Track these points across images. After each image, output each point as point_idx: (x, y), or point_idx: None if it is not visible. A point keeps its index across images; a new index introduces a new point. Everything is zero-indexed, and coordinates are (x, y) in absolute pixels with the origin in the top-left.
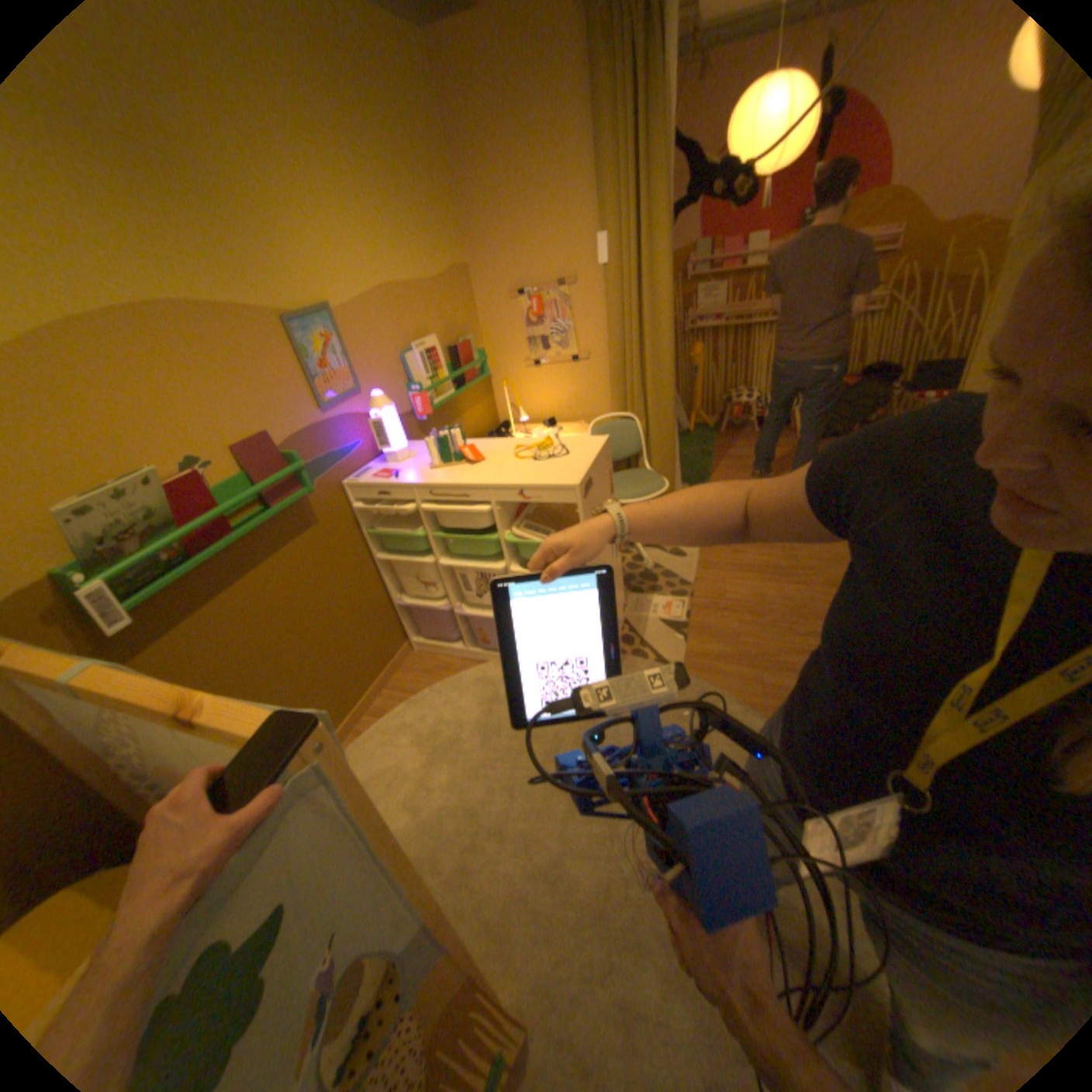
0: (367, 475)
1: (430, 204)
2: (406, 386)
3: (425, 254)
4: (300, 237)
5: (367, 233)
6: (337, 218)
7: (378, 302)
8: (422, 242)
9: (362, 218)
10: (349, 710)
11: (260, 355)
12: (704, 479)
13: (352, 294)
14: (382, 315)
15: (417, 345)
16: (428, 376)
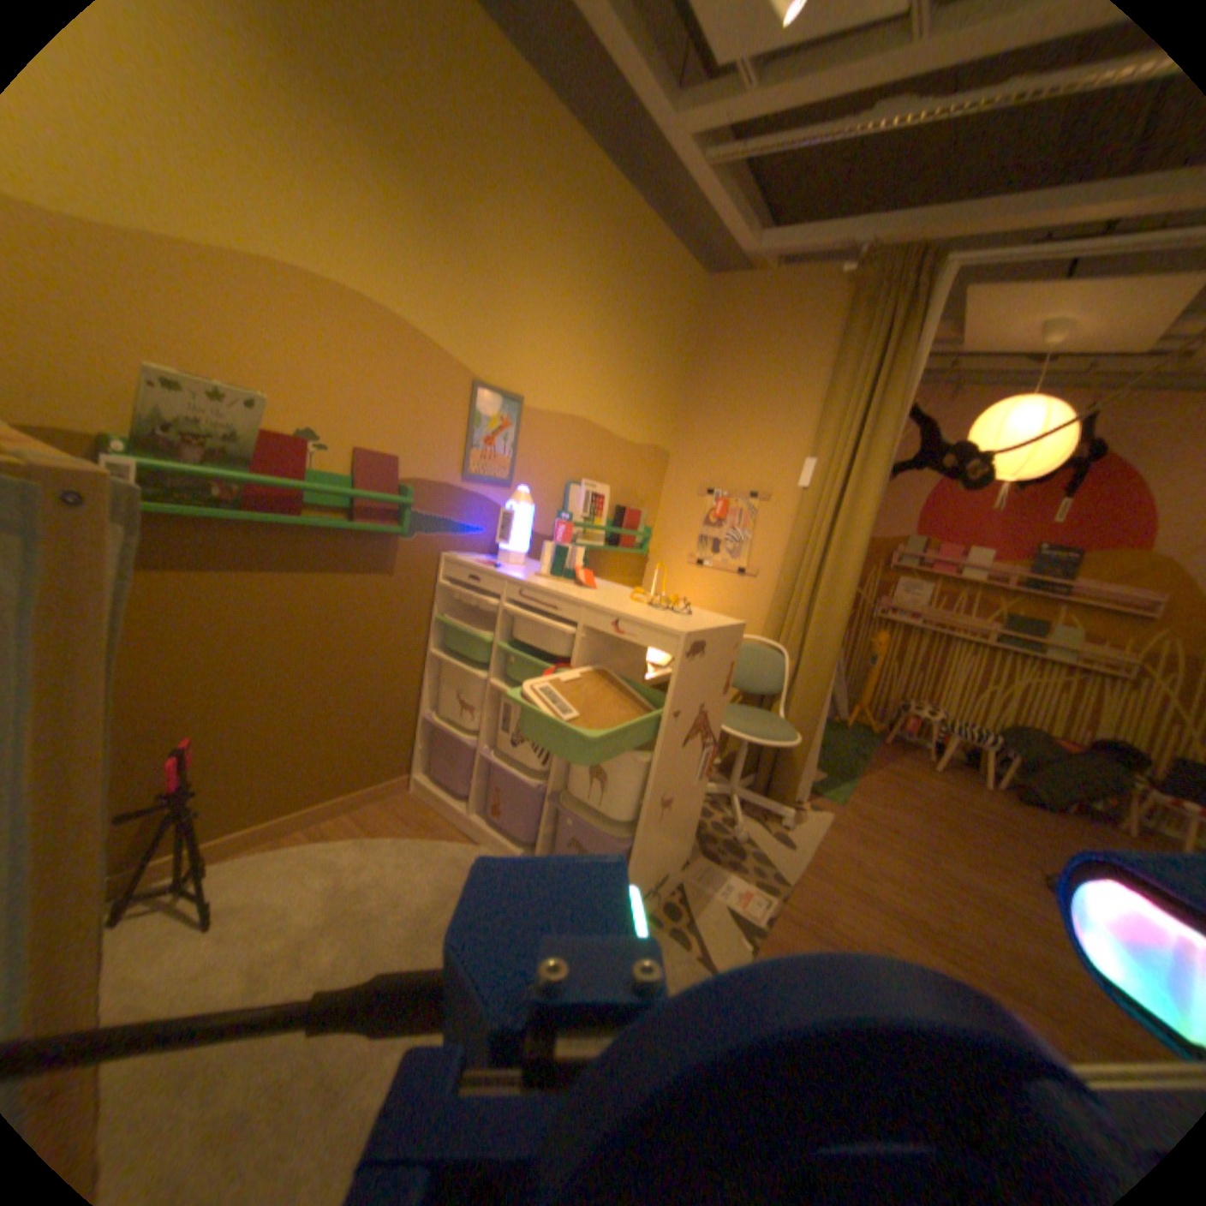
0: (471, 560)
1: (659, 389)
2: (559, 514)
3: (635, 422)
4: (530, 341)
5: (591, 374)
6: (571, 349)
7: (571, 431)
8: (637, 412)
9: (593, 362)
10: (290, 815)
11: (437, 400)
12: (851, 779)
13: (551, 409)
14: (569, 442)
15: (588, 486)
16: (585, 517)
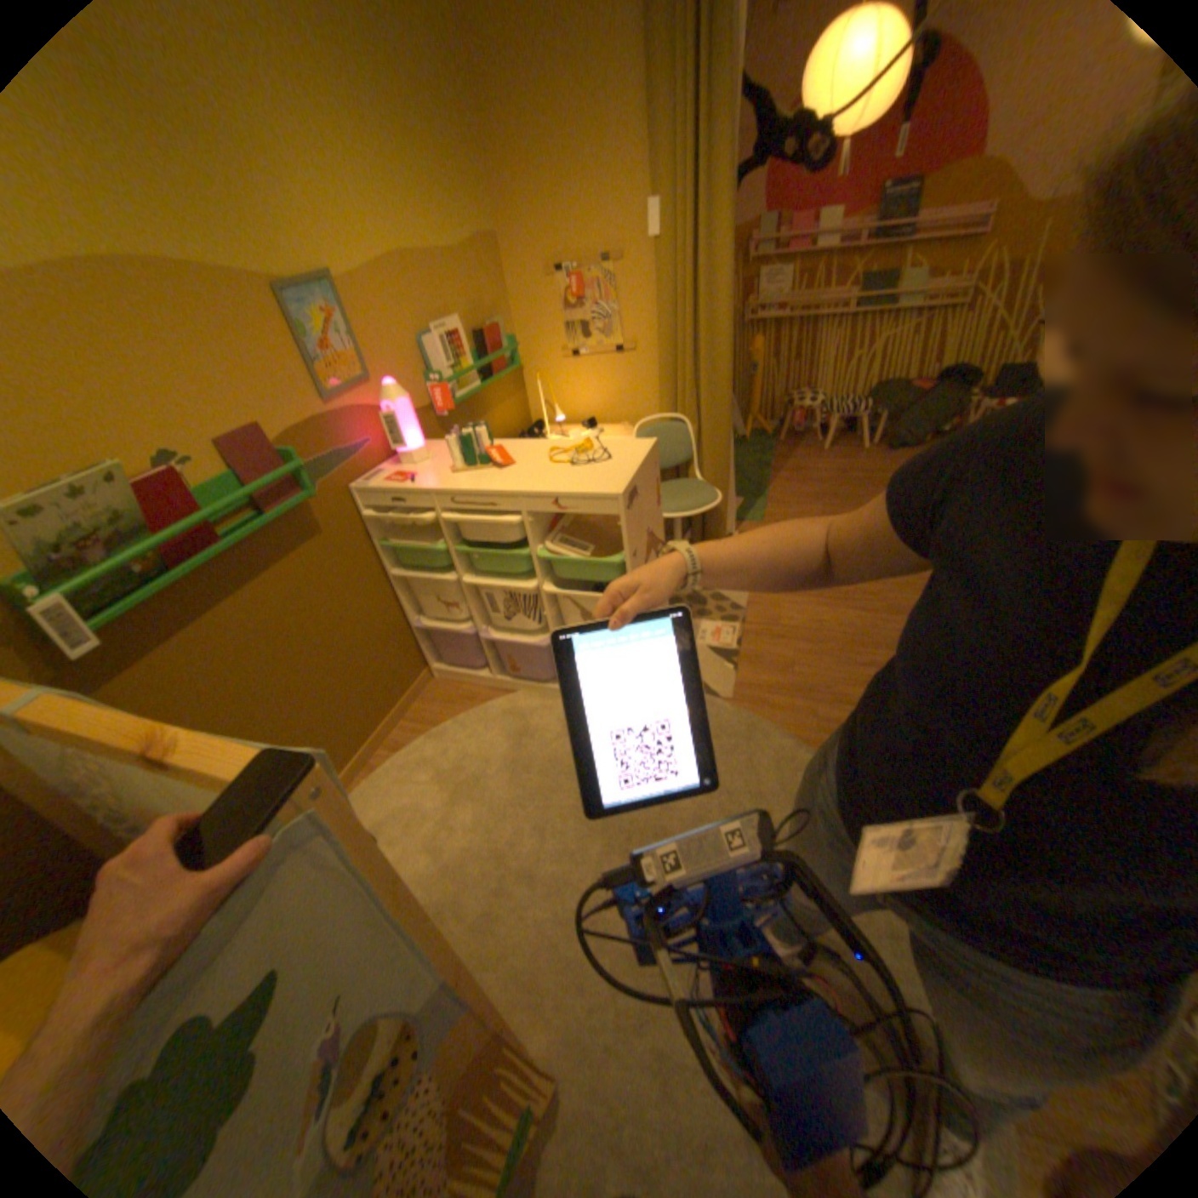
0: (379, 479)
1: (451, 155)
2: (424, 375)
3: (446, 217)
4: (292, 187)
5: (375, 186)
6: (339, 166)
7: (390, 273)
8: (442, 201)
9: (369, 167)
10: (362, 744)
11: (247, 331)
12: (761, 492)
13: (359, 261)
14: (395, 289)
15: (437, 327)
16: (450, 364)
